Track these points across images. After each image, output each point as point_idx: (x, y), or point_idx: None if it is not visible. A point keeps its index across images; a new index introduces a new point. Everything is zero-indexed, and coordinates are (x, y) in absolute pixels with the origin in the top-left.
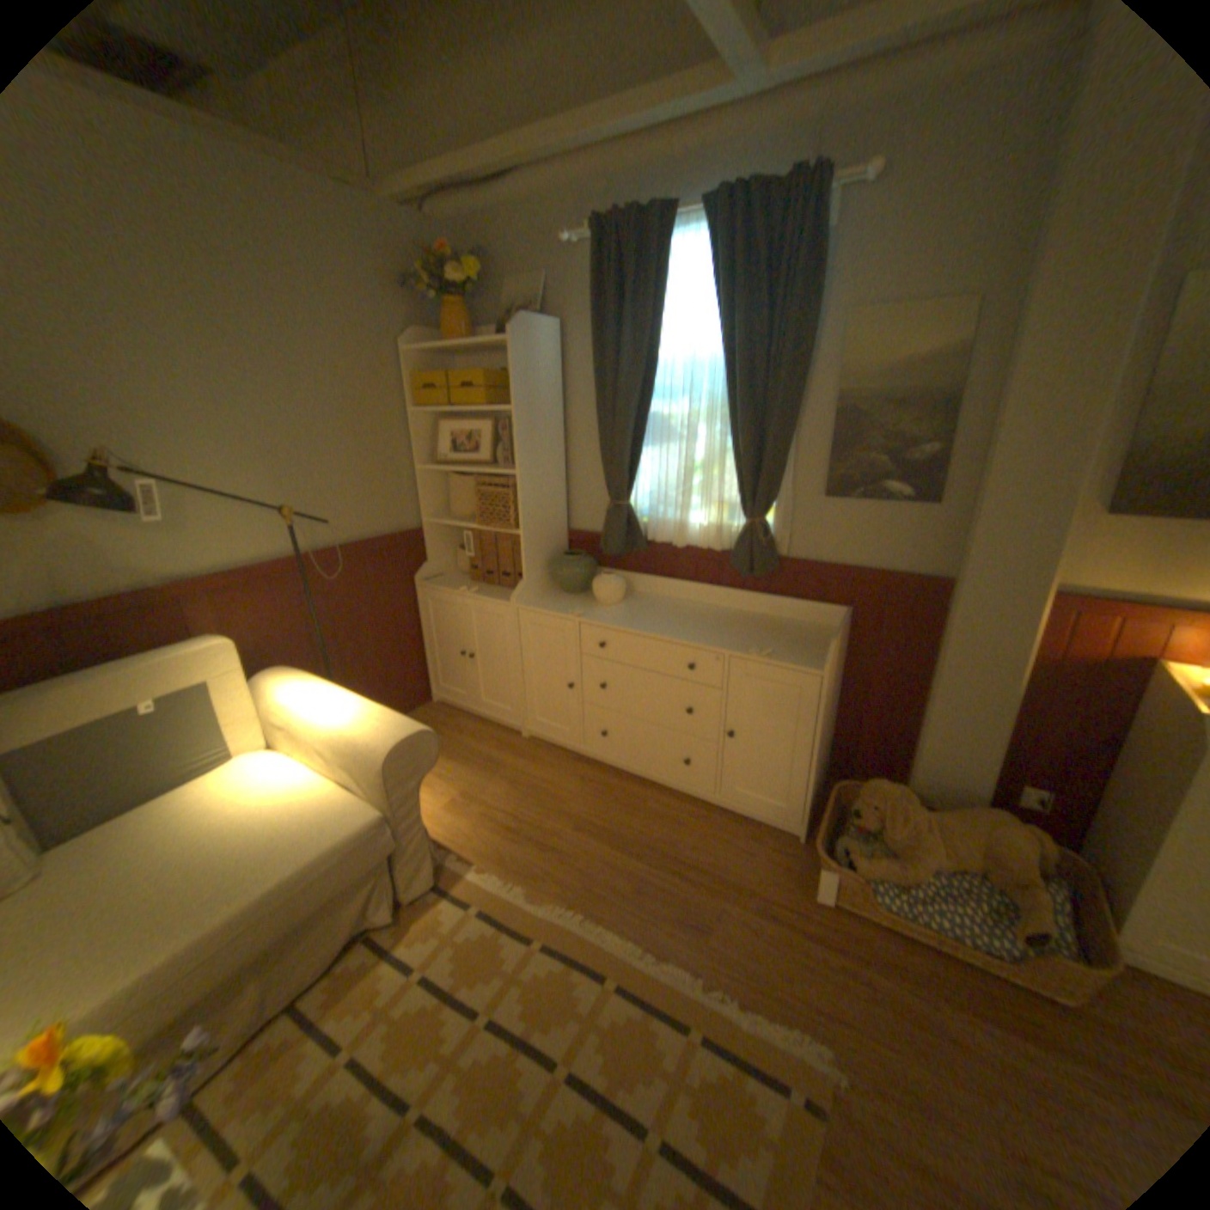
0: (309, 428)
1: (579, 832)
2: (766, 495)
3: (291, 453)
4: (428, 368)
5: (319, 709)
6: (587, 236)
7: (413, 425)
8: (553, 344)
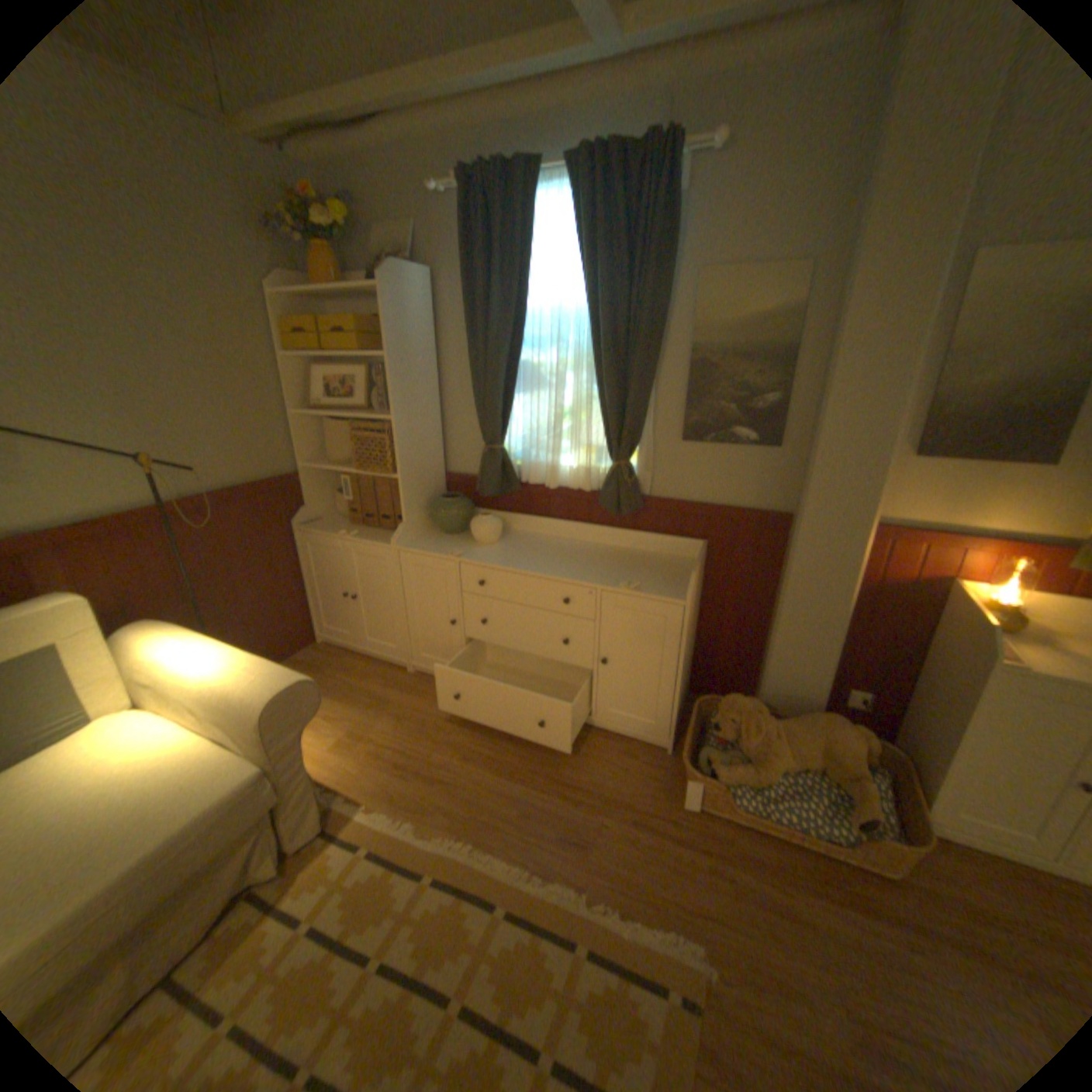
0: (167, 370)
1: (466, 762)
2: (630, 439)
3: (147, 397)
4: (297, 311)
5: (189, 664)
6: (454, 186)
7: (283, 369)
8: (424, 292)
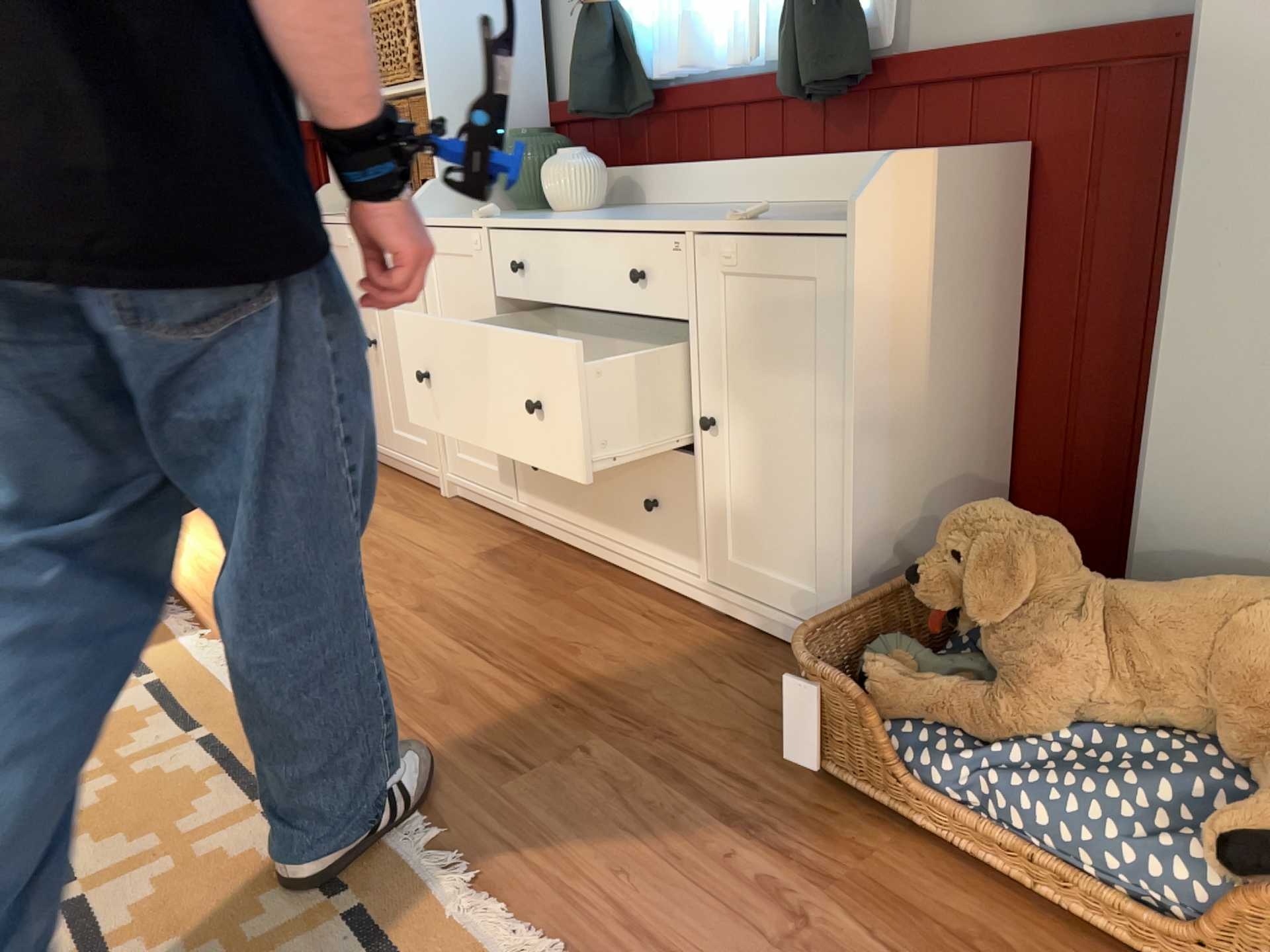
0: None
1: (419, 613)
2: None
3: None
4: None
5: None
6: None
7: None
8: None
